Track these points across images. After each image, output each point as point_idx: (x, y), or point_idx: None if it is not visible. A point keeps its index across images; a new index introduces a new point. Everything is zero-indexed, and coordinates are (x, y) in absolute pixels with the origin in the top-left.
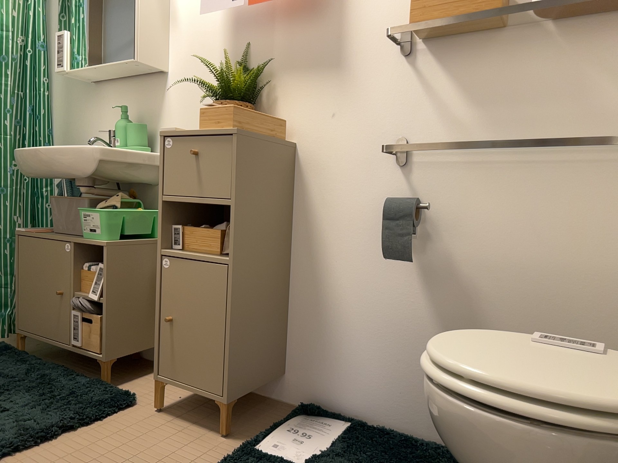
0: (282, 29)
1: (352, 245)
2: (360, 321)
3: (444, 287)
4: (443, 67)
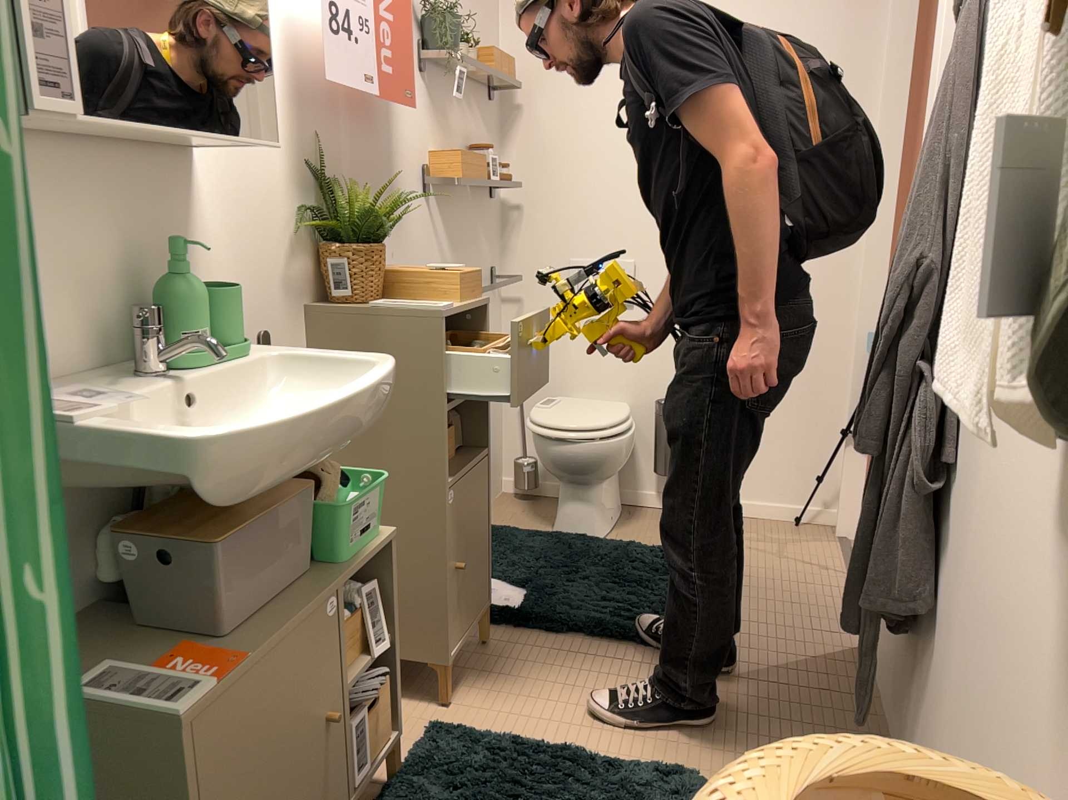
0: (349, 124)
1: None
2: None
3: None
4: (442, 211)
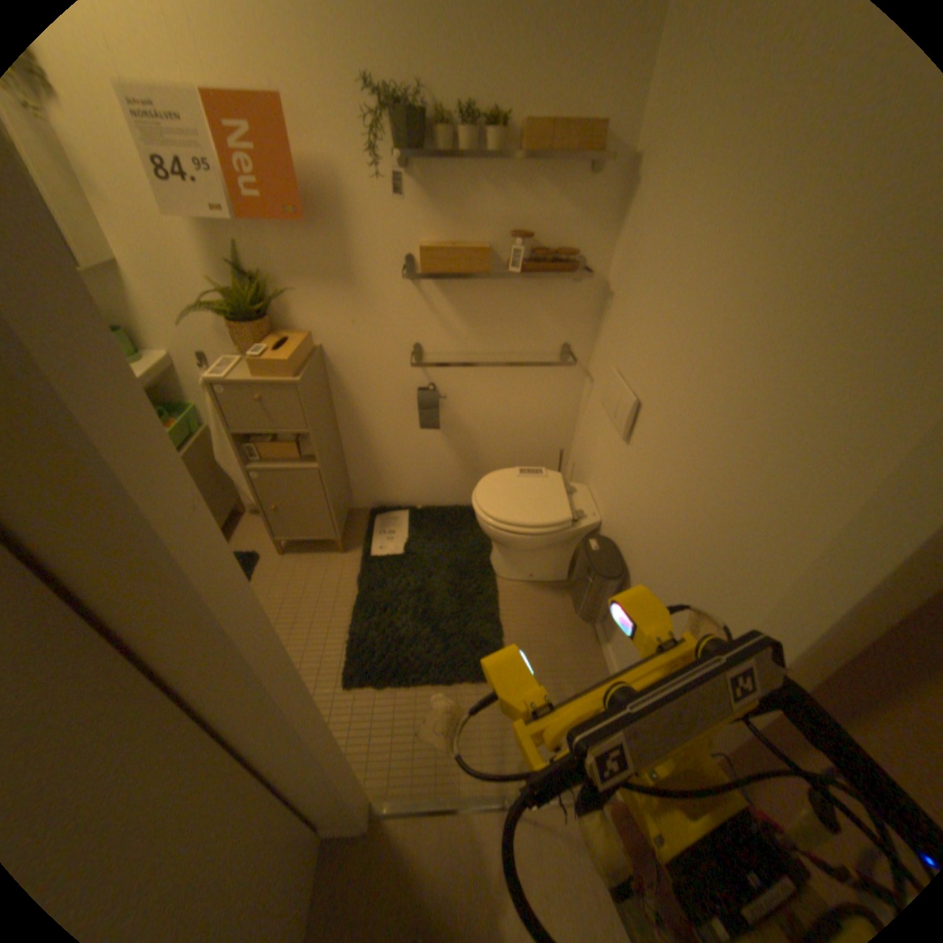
0: (274, 229)
1: (388, 417)
2: (402, 459)
3: (456, 434)
4: (444, 292)
